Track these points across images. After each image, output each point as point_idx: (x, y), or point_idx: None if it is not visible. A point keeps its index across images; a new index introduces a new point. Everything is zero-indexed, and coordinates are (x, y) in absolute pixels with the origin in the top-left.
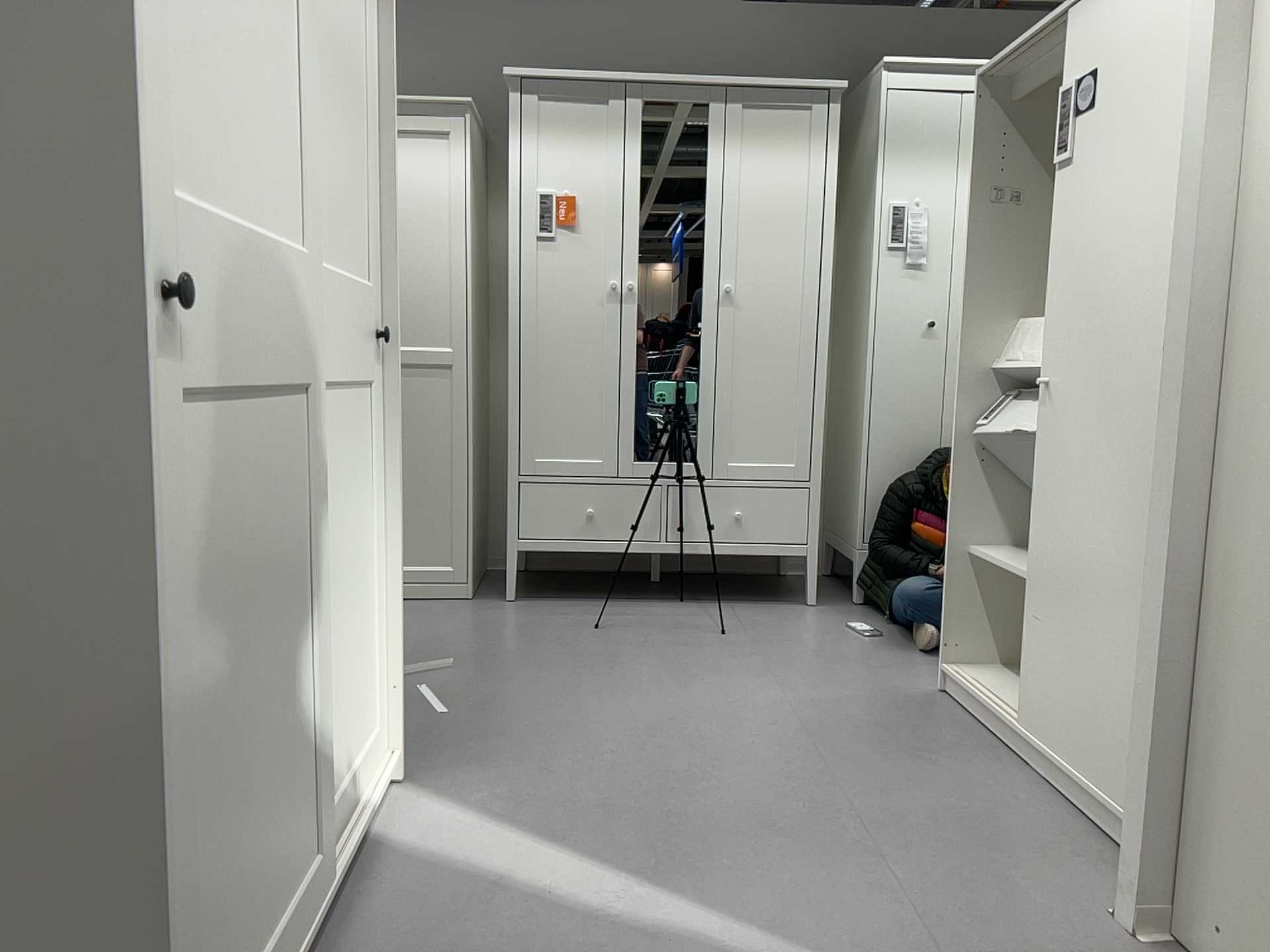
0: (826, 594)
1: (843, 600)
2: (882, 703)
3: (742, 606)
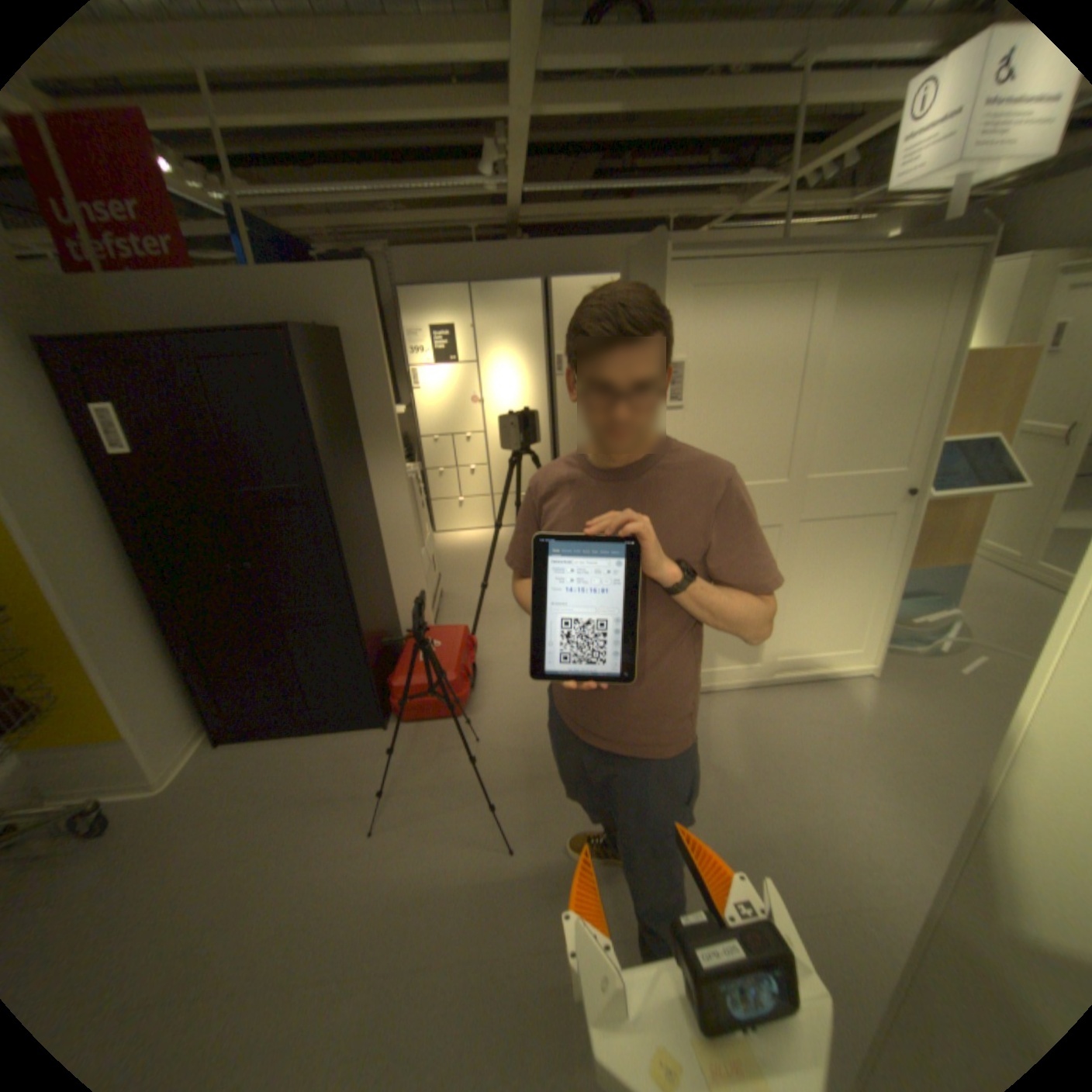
0: None
1: None
2: None
3: None
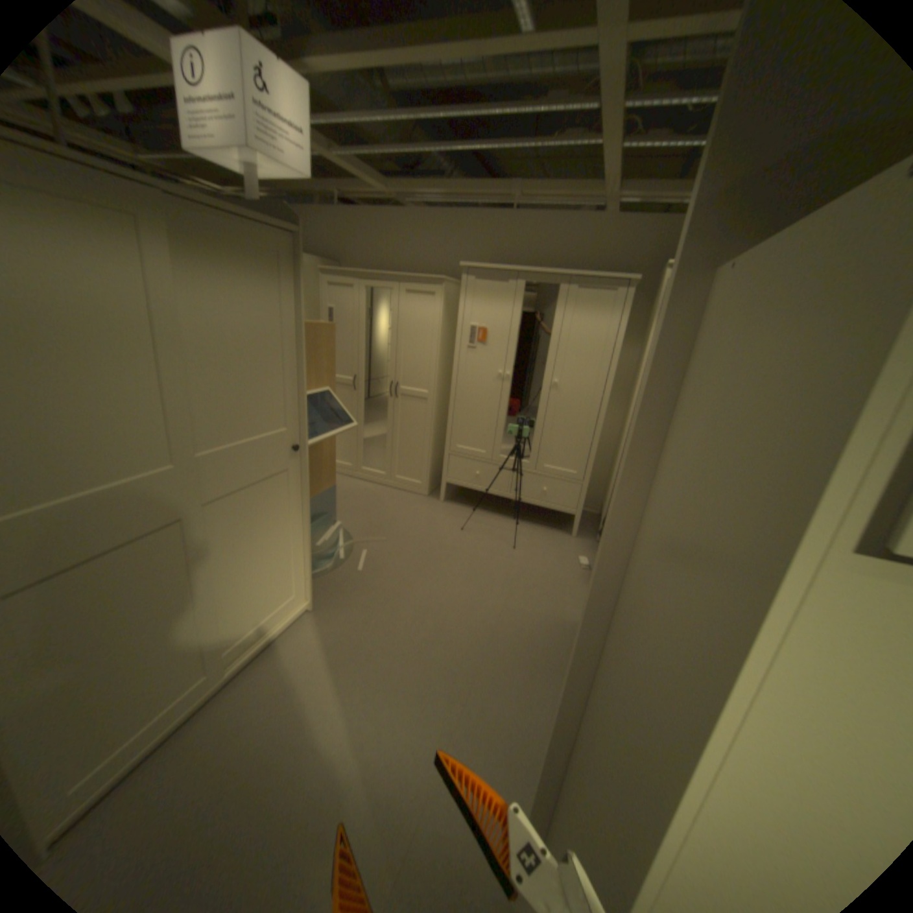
0: (587, 530)
1: (593, 536)
2: (547, 622)
3: (539, 529)
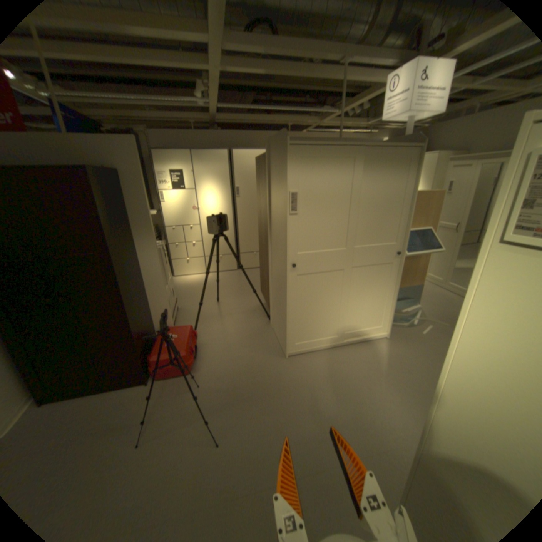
0: None
1: None
2: None
3: None
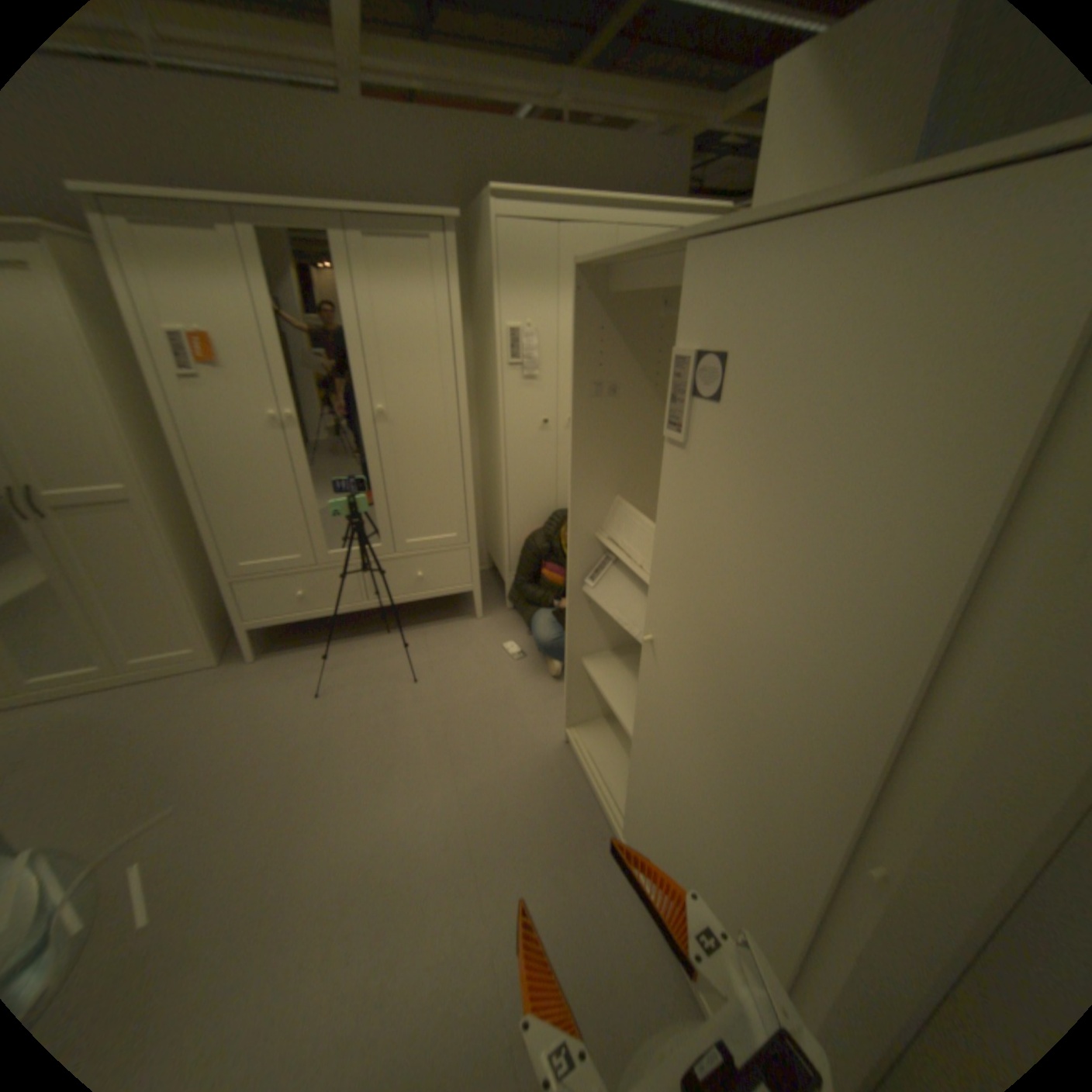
0: (489, 599)
1: (500, 604)
2: (525, 774)
3: (431, 630)
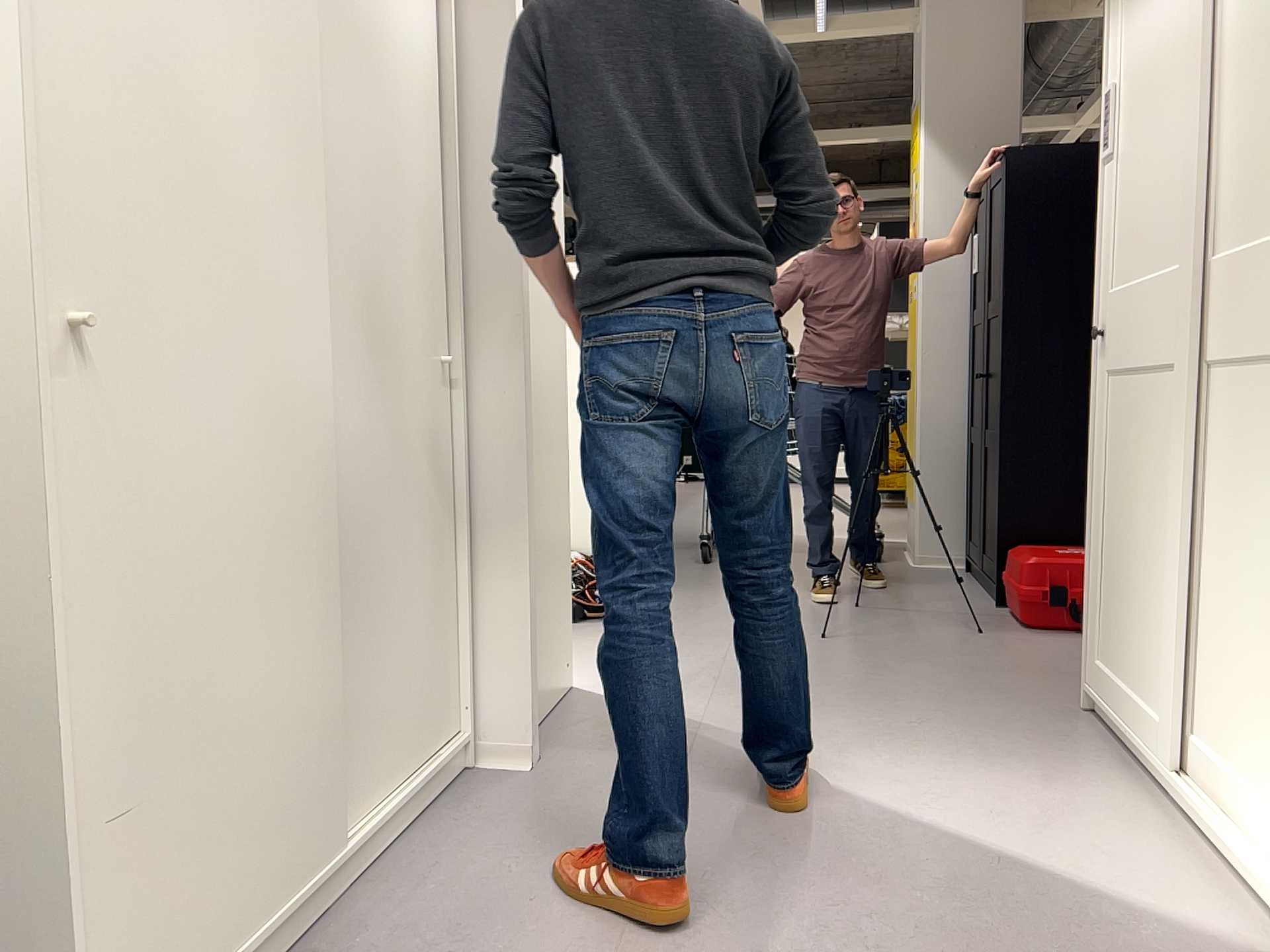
0: None
1: None
2: None
3: None
